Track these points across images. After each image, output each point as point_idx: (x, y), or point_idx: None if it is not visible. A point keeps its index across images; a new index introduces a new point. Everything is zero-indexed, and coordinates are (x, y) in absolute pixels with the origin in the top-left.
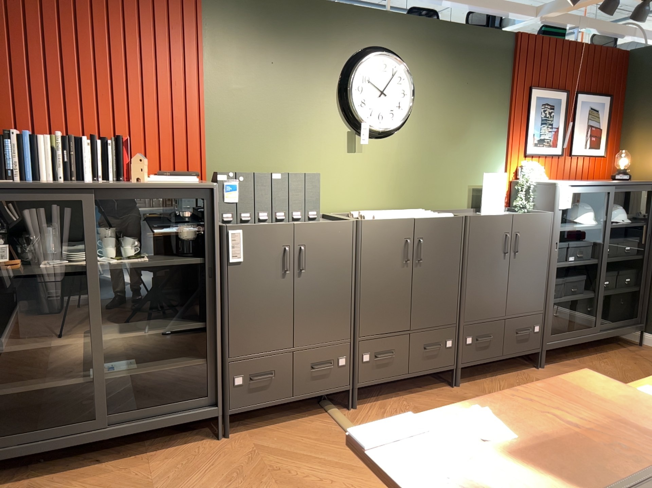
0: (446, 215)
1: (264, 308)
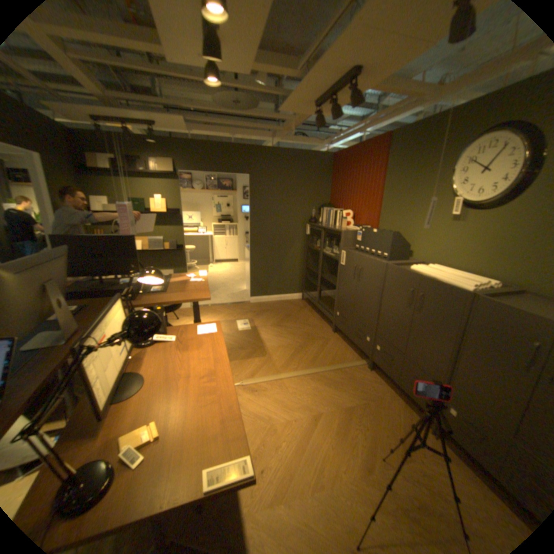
0: (466, 286)
1: (348, 290)
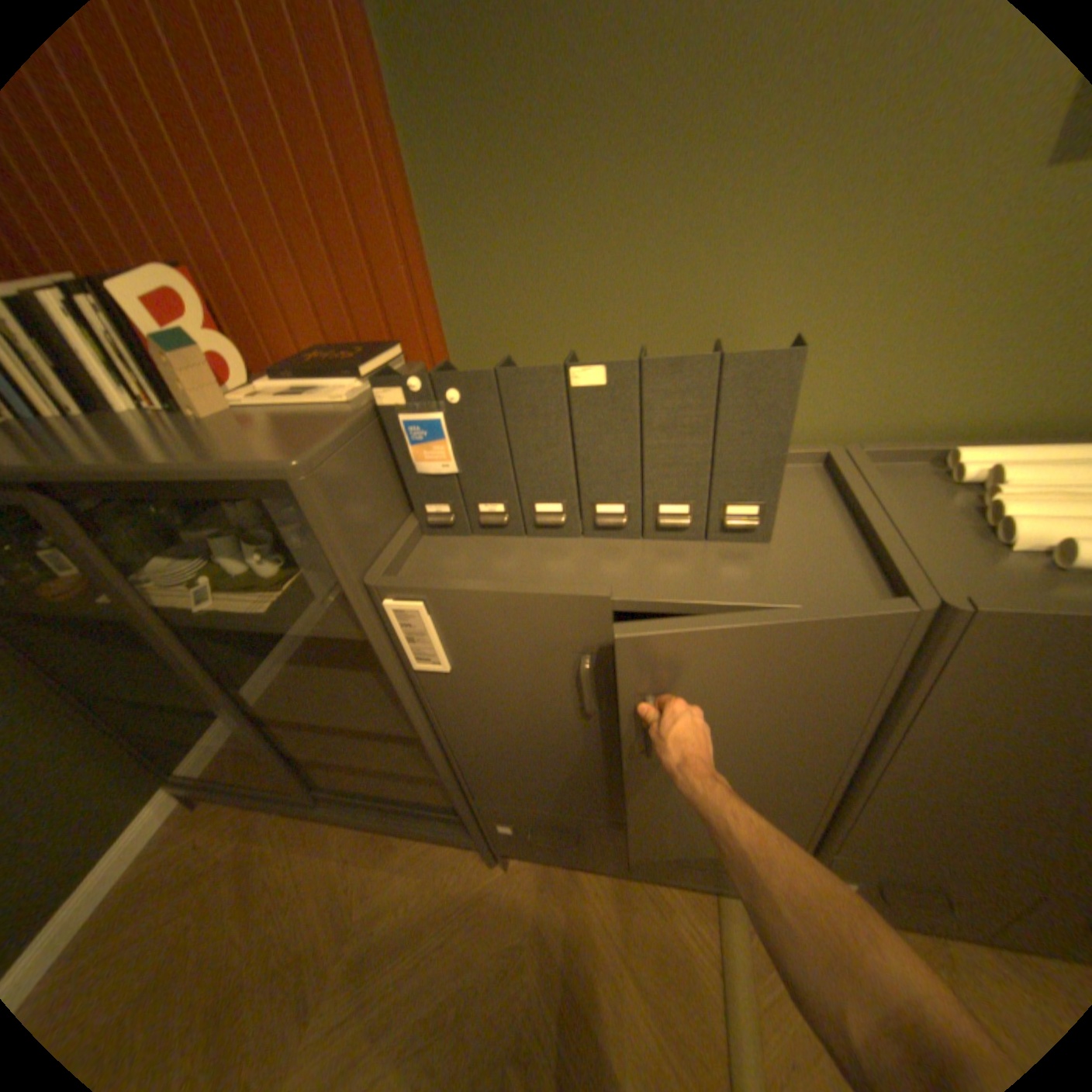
0: None
1: (541, 758)
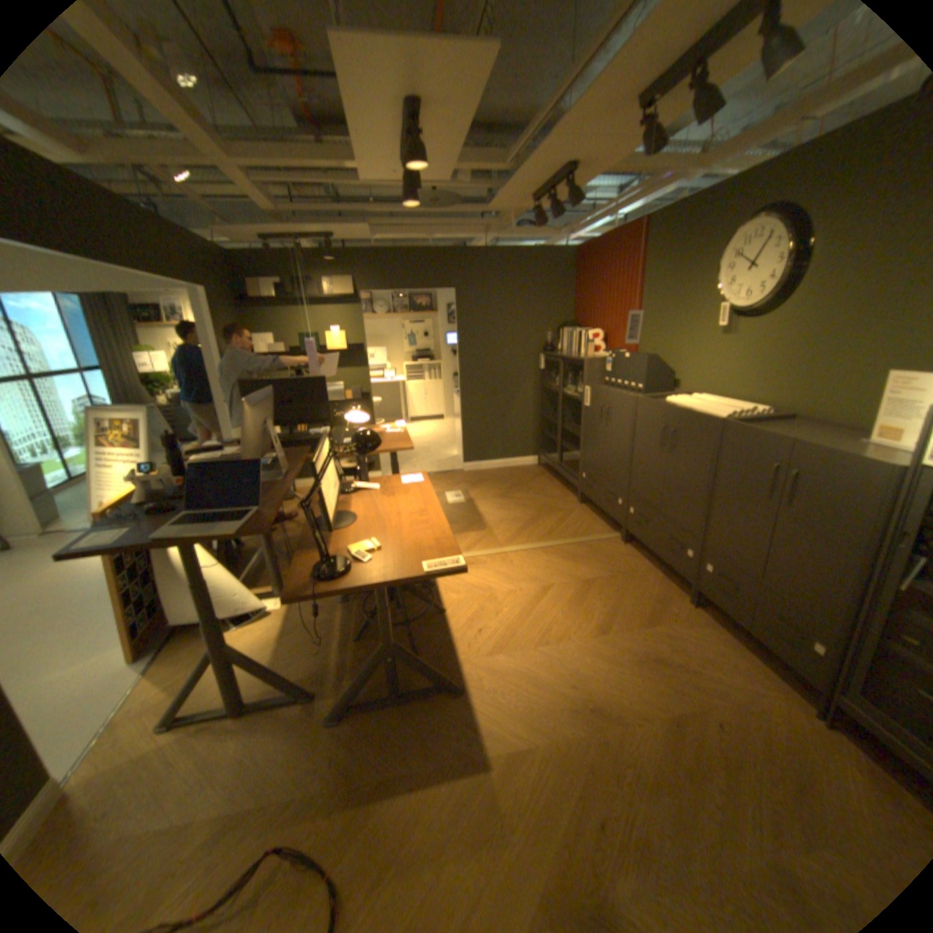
0: (719, 414)
1: (594, 439)
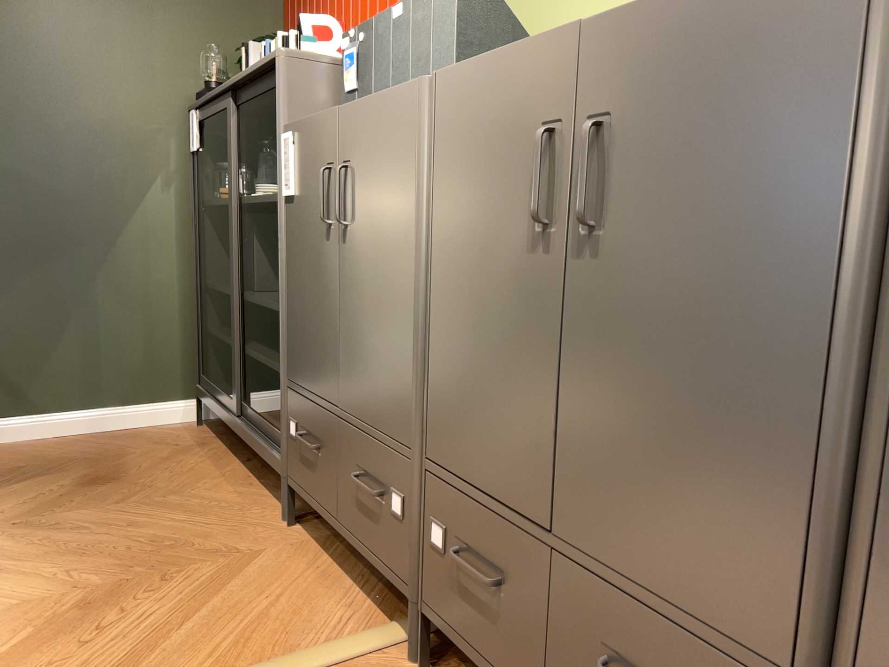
0: None
1: (311, 300)
